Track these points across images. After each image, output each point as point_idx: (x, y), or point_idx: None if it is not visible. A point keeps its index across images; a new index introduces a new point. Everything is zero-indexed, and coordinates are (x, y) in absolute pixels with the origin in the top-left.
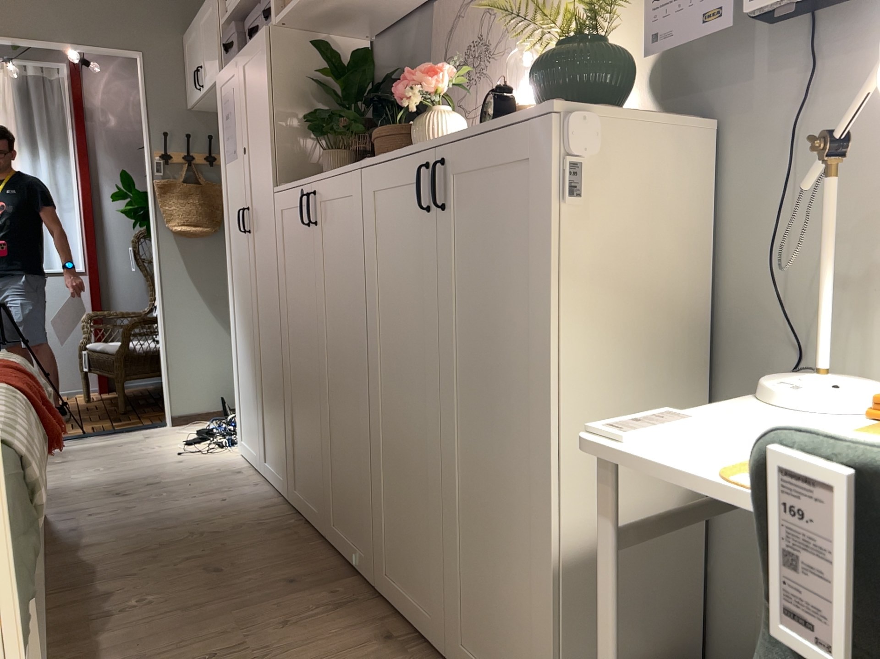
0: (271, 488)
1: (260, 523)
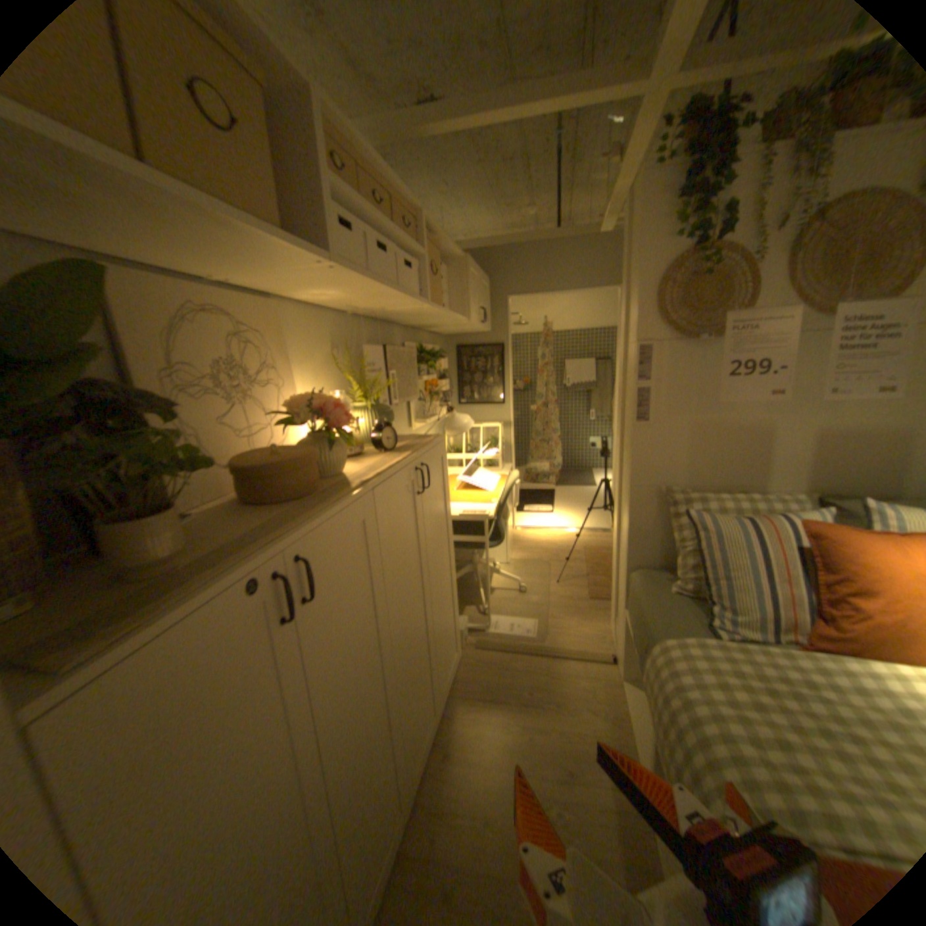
0: None
1: None
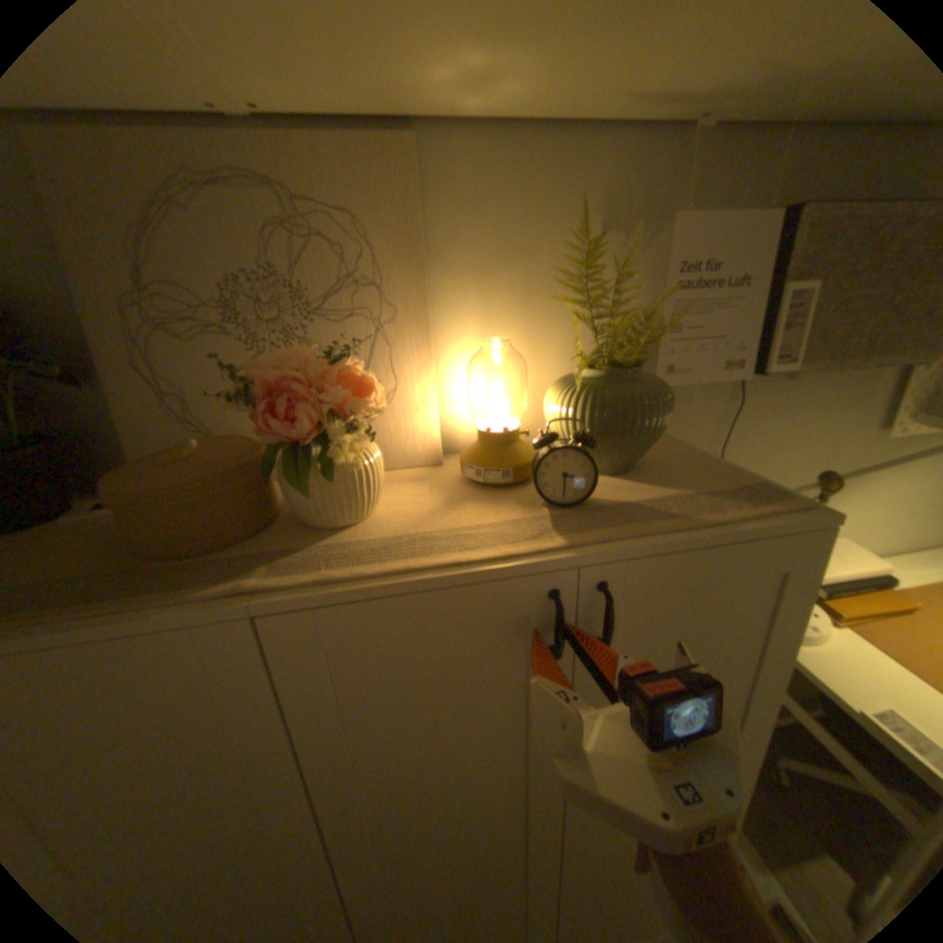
0: None
1: None
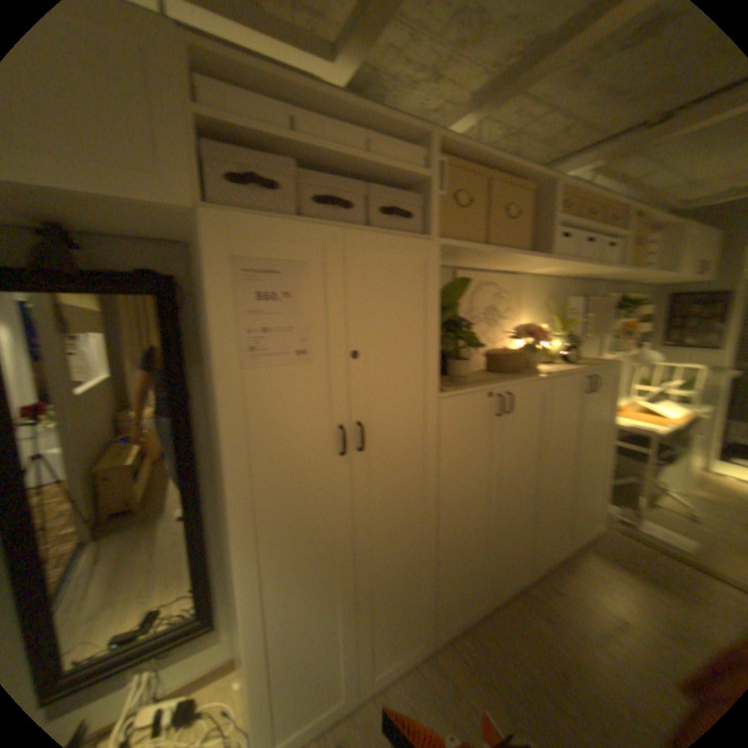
0: (395, 682)
1: (474, 669)
